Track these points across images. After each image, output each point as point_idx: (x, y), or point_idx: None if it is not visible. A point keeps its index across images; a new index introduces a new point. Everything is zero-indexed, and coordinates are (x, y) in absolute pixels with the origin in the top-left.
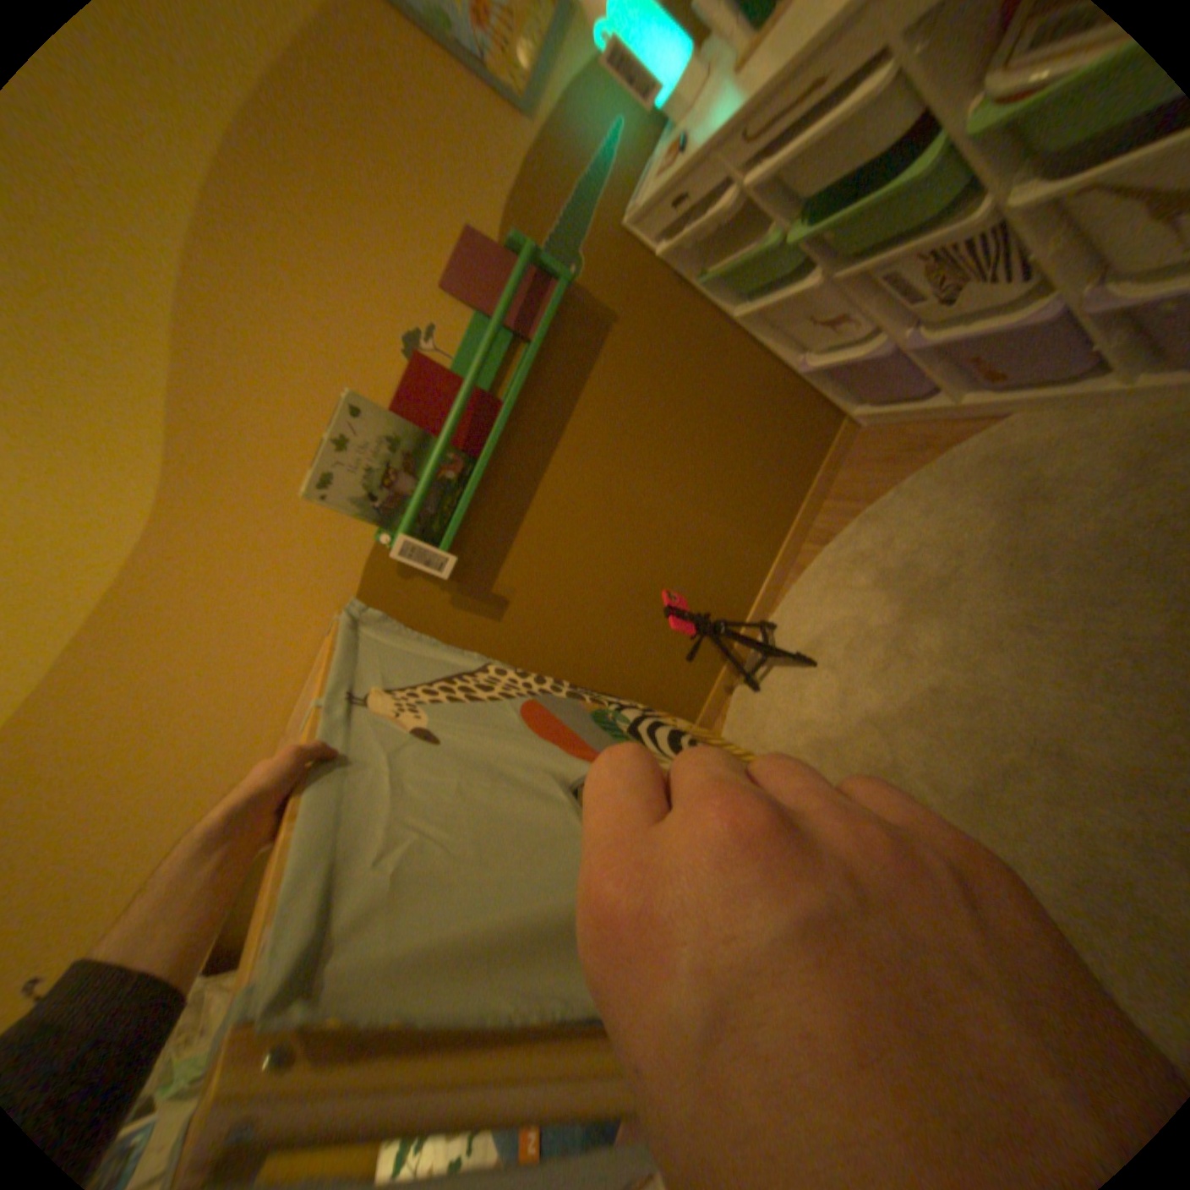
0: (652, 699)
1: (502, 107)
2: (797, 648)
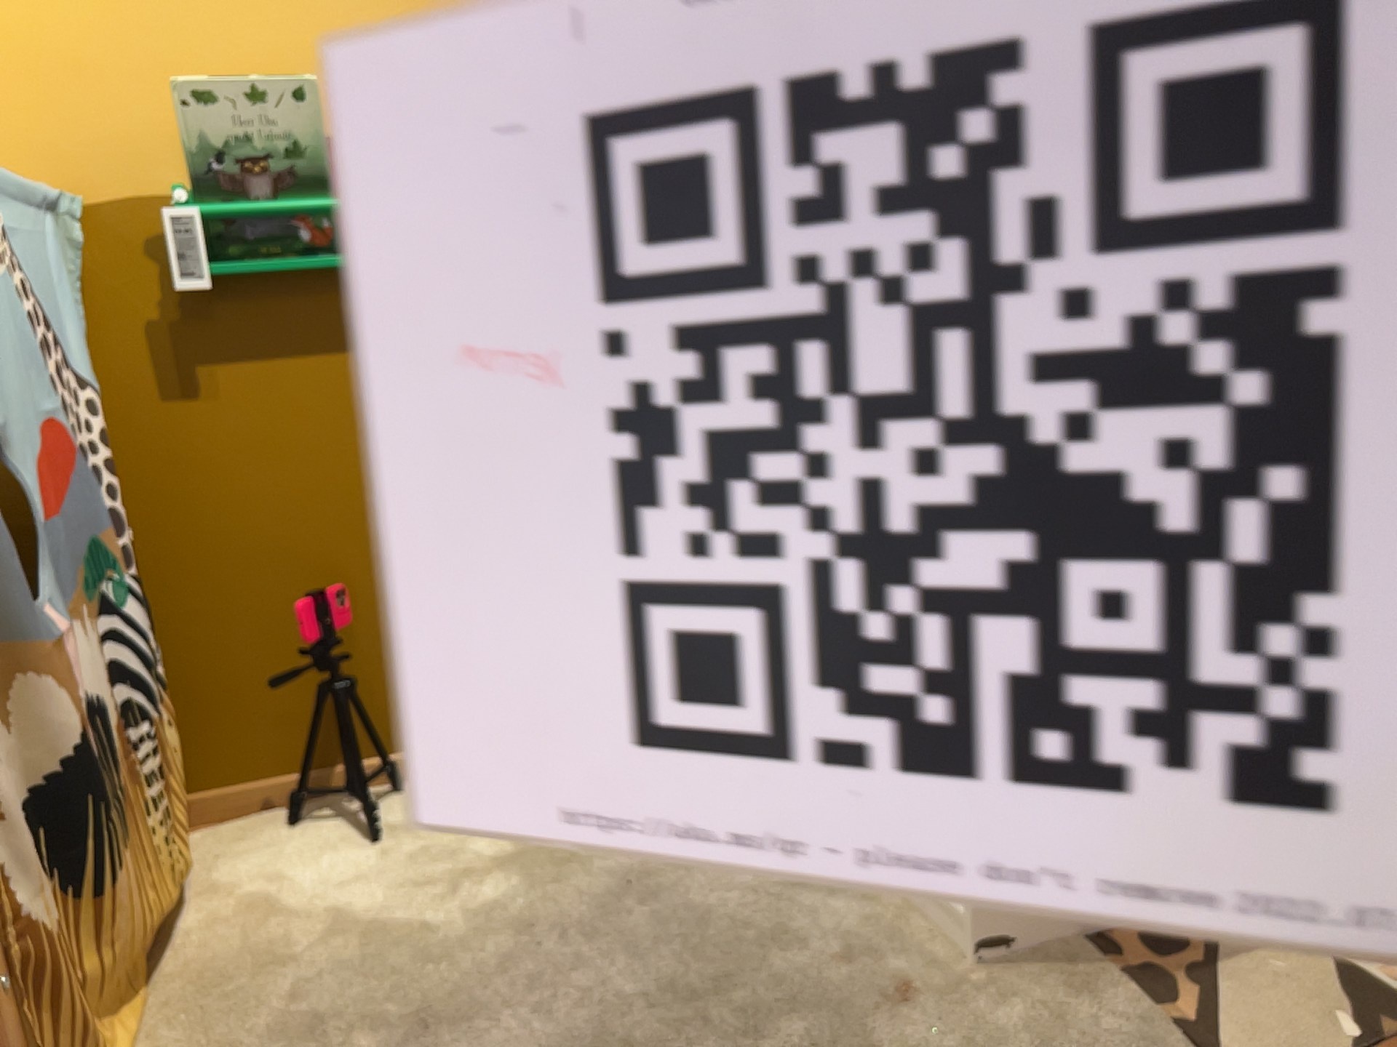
0: (182, 691)
1: None
2: (384, 817)
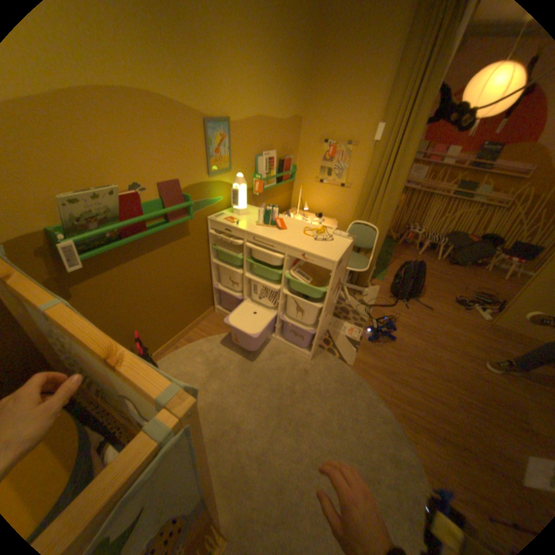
0: None
1: (205, 170)
2: None
